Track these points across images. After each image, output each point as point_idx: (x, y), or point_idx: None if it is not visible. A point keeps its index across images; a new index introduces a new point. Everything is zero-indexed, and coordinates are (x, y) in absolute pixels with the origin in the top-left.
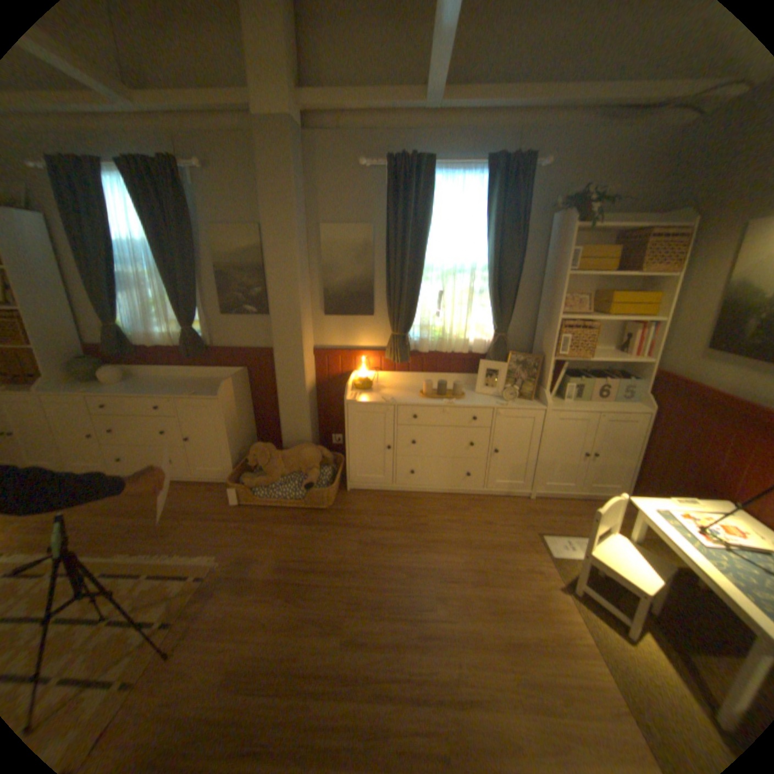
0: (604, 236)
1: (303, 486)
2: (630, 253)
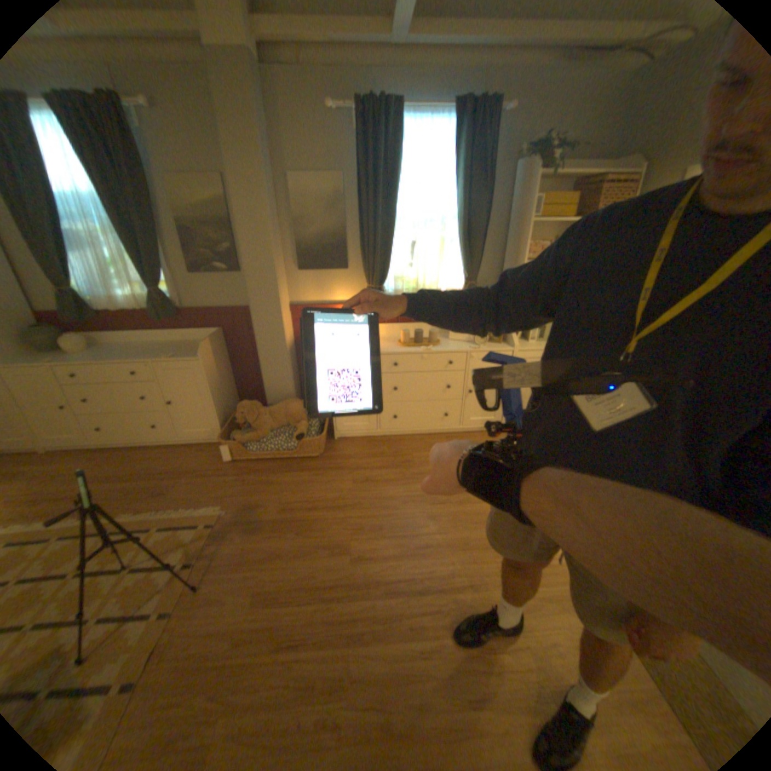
0: (563, 183)
1: (295, 437)
2: (586, 200)
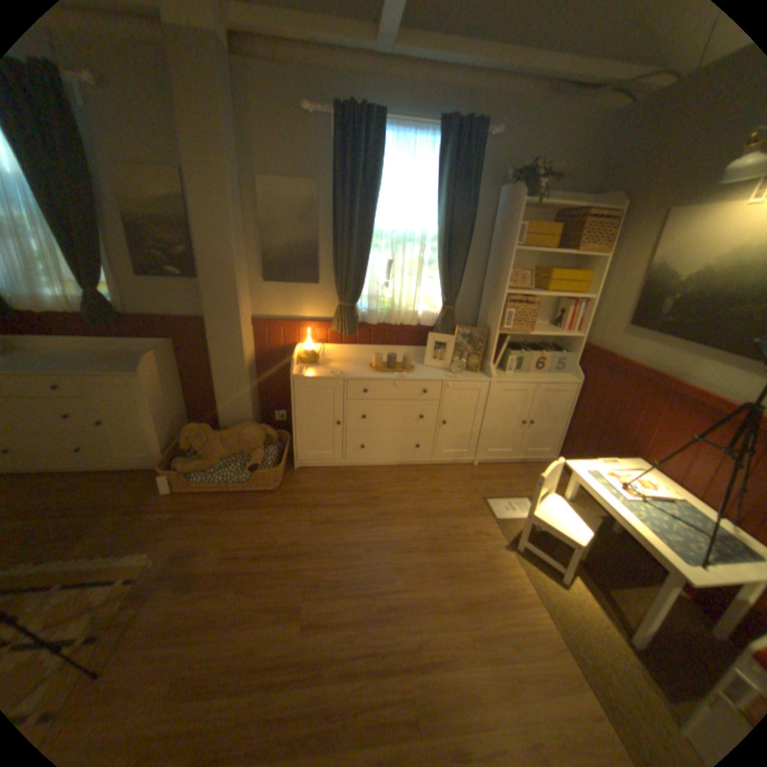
0: (545, 213)
1: (247, 469)
2: (568, 232)
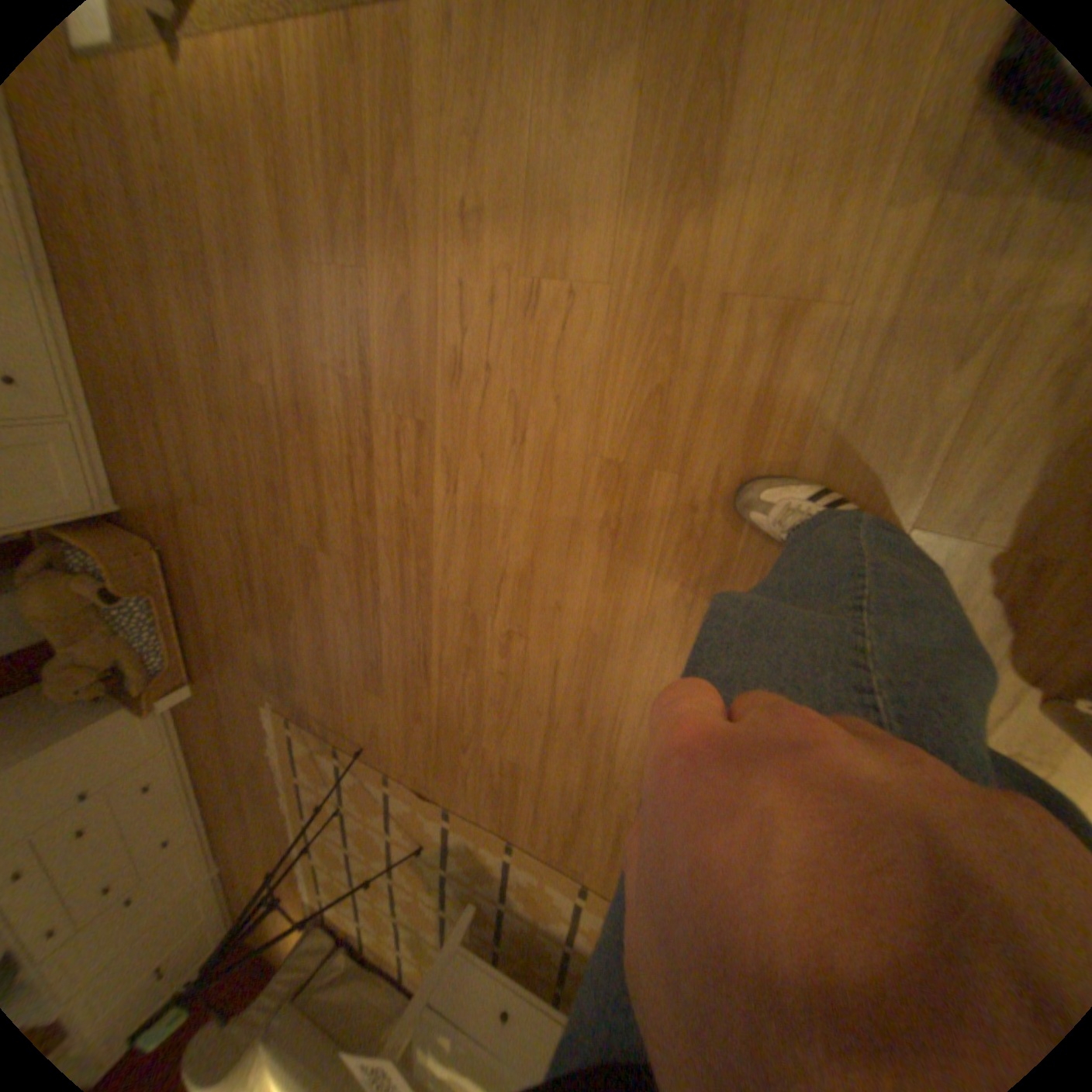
0: None
1: (101, 603)
2: None
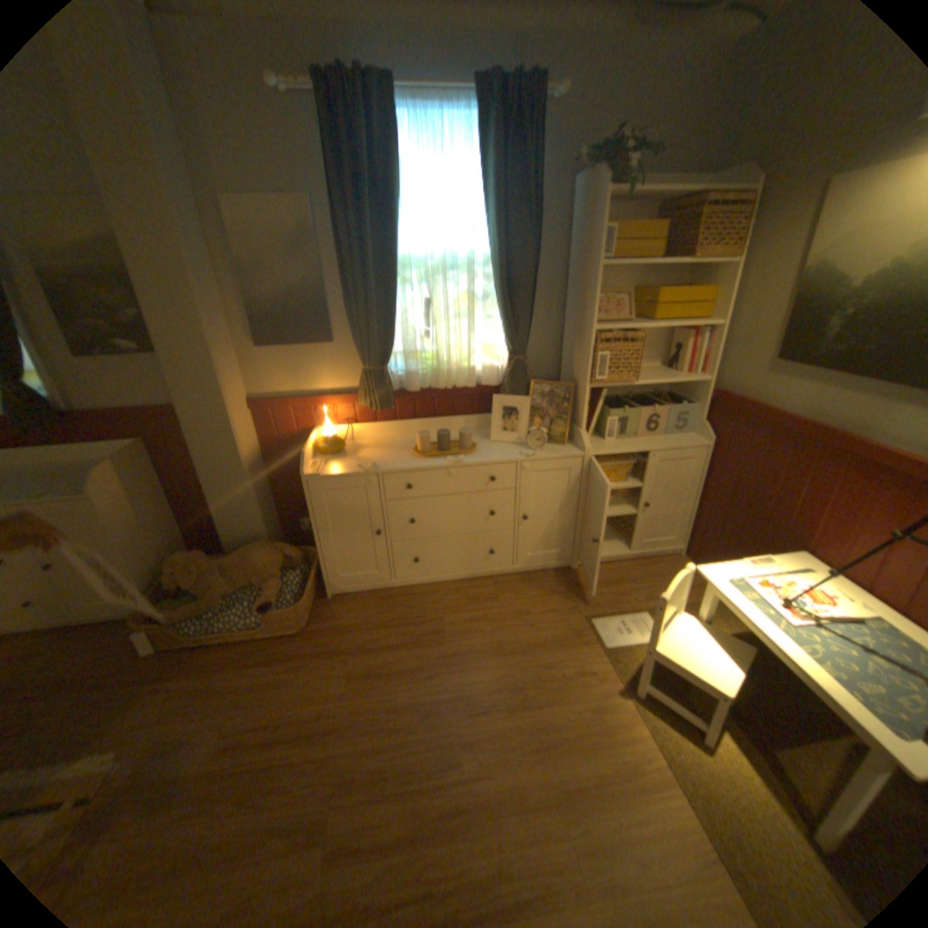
0: (643, 208)
1: (255, 610)
2: (679, 232)
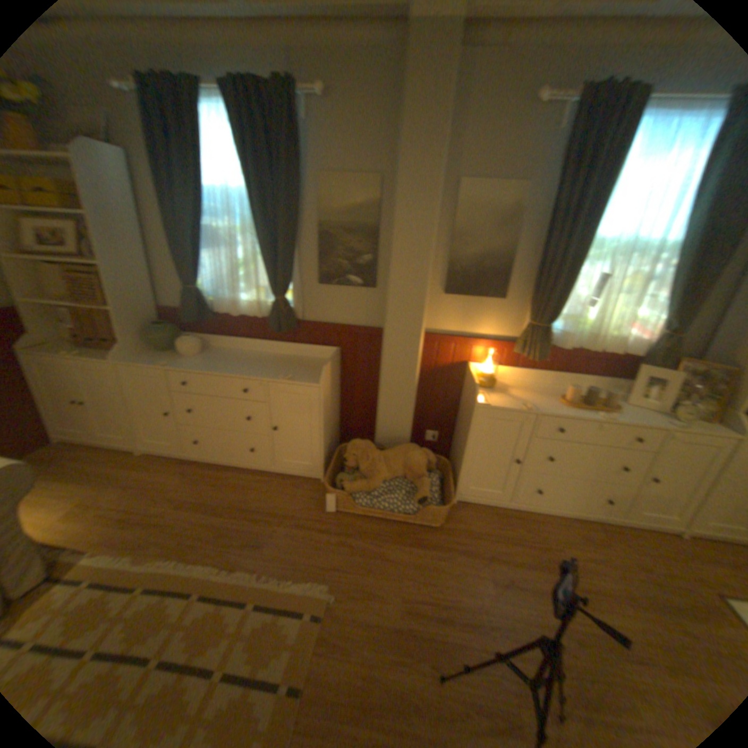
0: None
1: (416, 501)
2: None
